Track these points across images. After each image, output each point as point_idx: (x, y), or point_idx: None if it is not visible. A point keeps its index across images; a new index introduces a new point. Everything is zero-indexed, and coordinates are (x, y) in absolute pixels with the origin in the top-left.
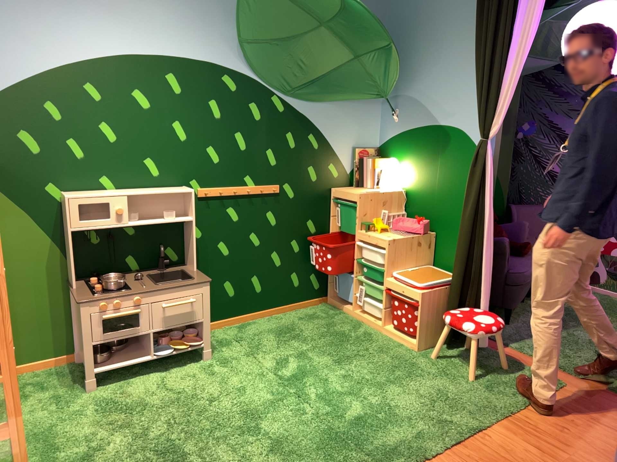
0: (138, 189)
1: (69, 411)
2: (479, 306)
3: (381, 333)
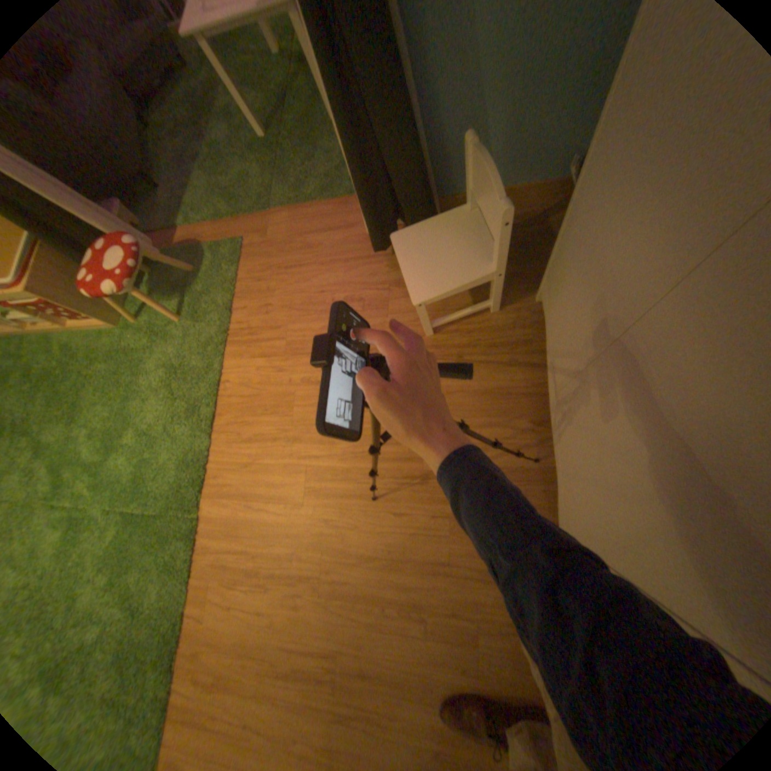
0: None
1: None
2: (96, 232)
3: (71, 334)
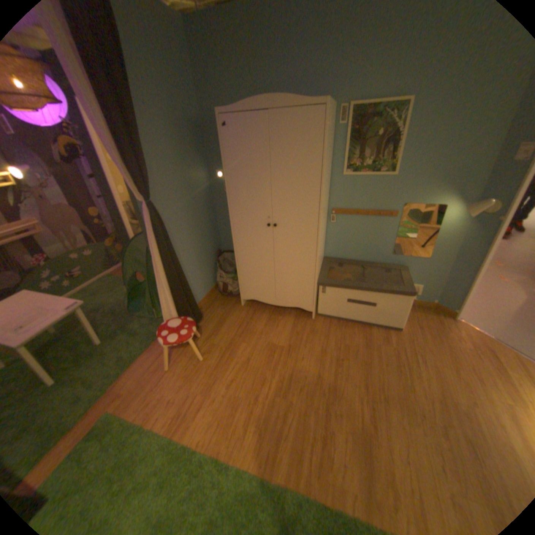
0: None
1: None
2: None
3: None
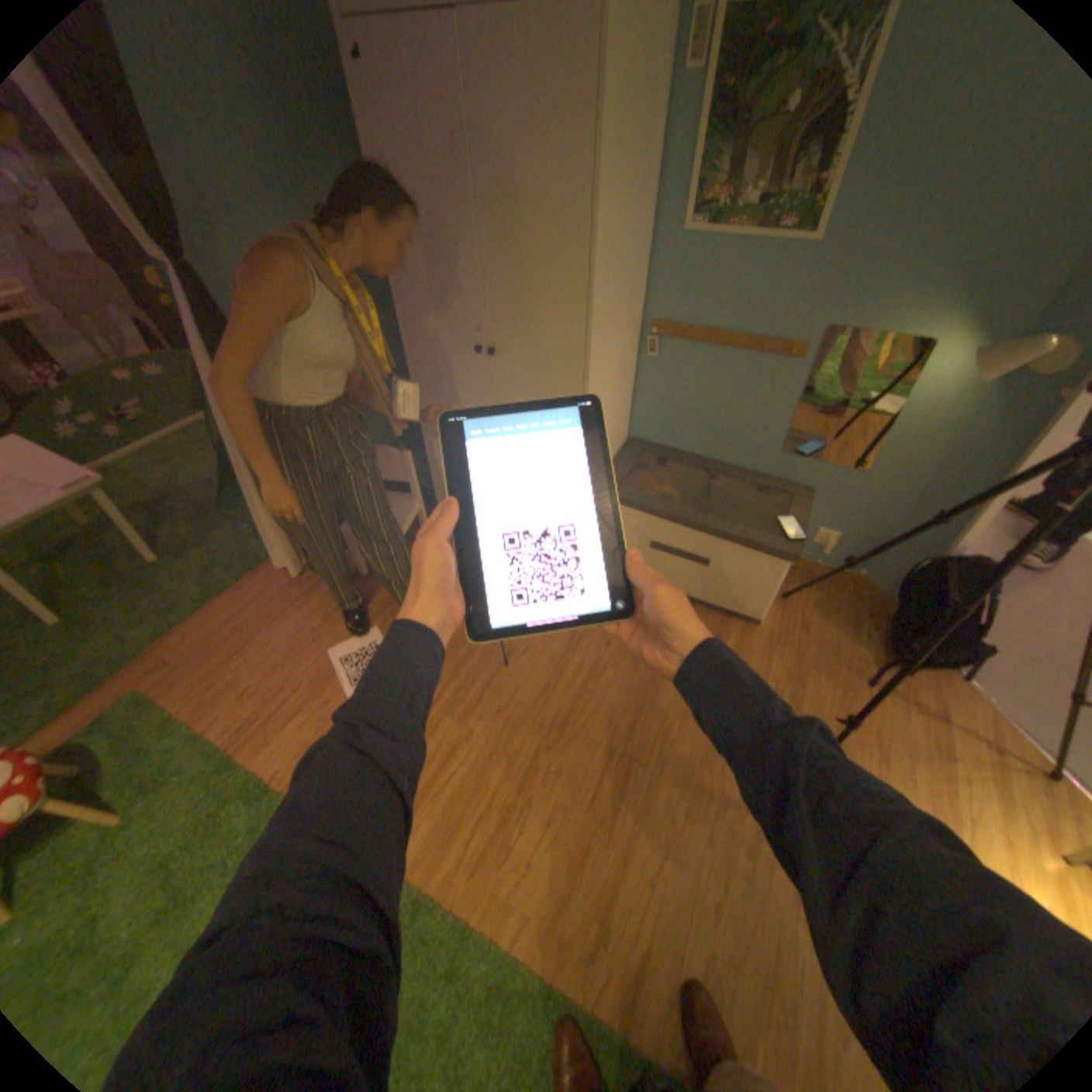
0: None
1: None
2: None
3: None
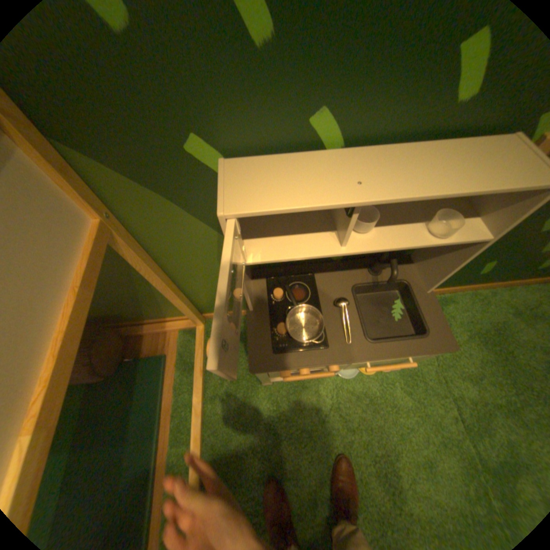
0: (402, 155)
1: (244, 415)
2: None
3: None
